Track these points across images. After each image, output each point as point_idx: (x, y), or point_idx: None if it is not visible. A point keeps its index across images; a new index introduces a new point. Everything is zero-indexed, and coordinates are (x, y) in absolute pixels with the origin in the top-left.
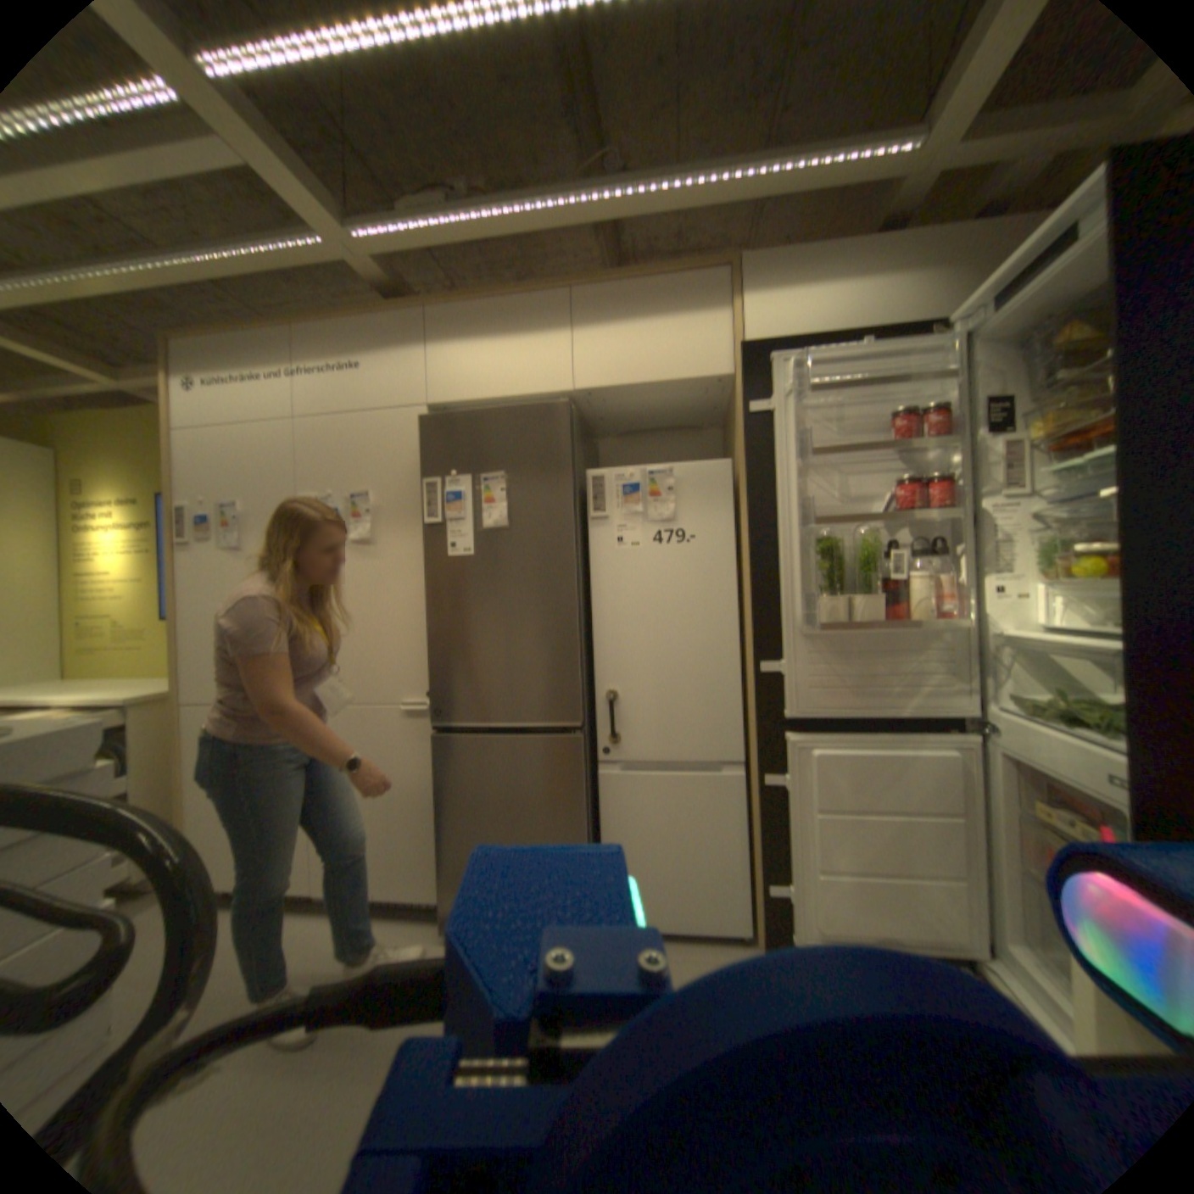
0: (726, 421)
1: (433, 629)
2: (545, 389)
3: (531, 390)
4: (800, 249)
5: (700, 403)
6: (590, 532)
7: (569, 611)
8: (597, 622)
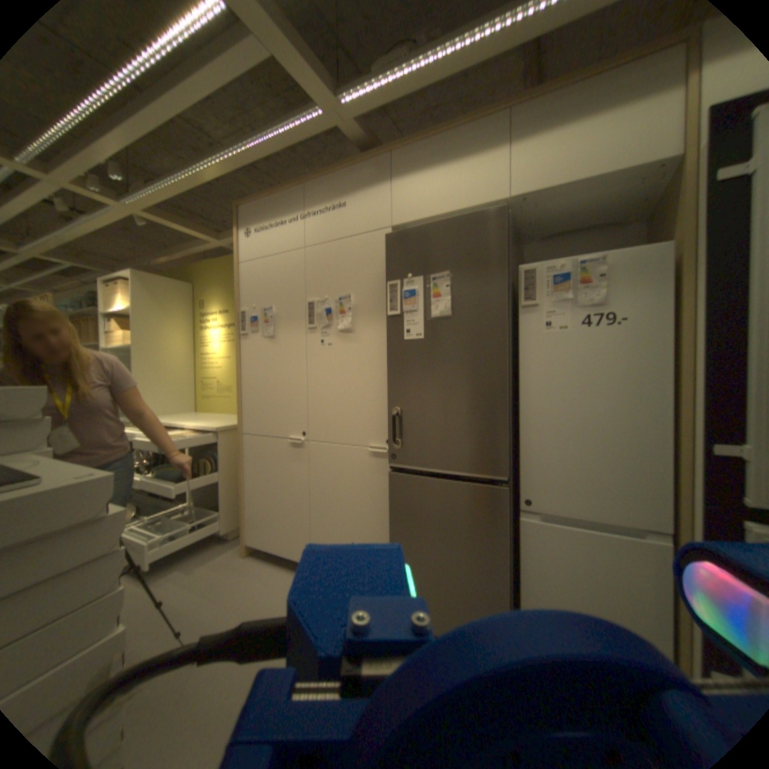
0: (657, 211)
1: (392, 393)
2: (485, 198)
3: (473, 201)
4: None
5: (633, 194)
6: (520, 317)
7: (501, 383)
8: (524, 394)
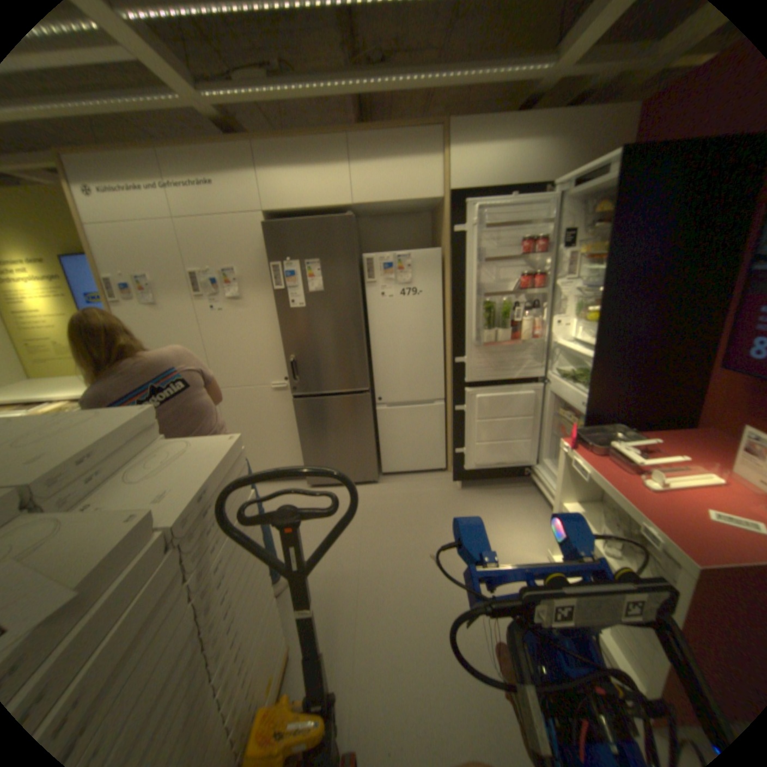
0: (434, 214)
1: (286, 347)
2: (335, 203)
3: (326, 204)
4: (483, 120)
5: (422, 206)
6: (365, 289)
7: (359, 335)
8: (372, 338)
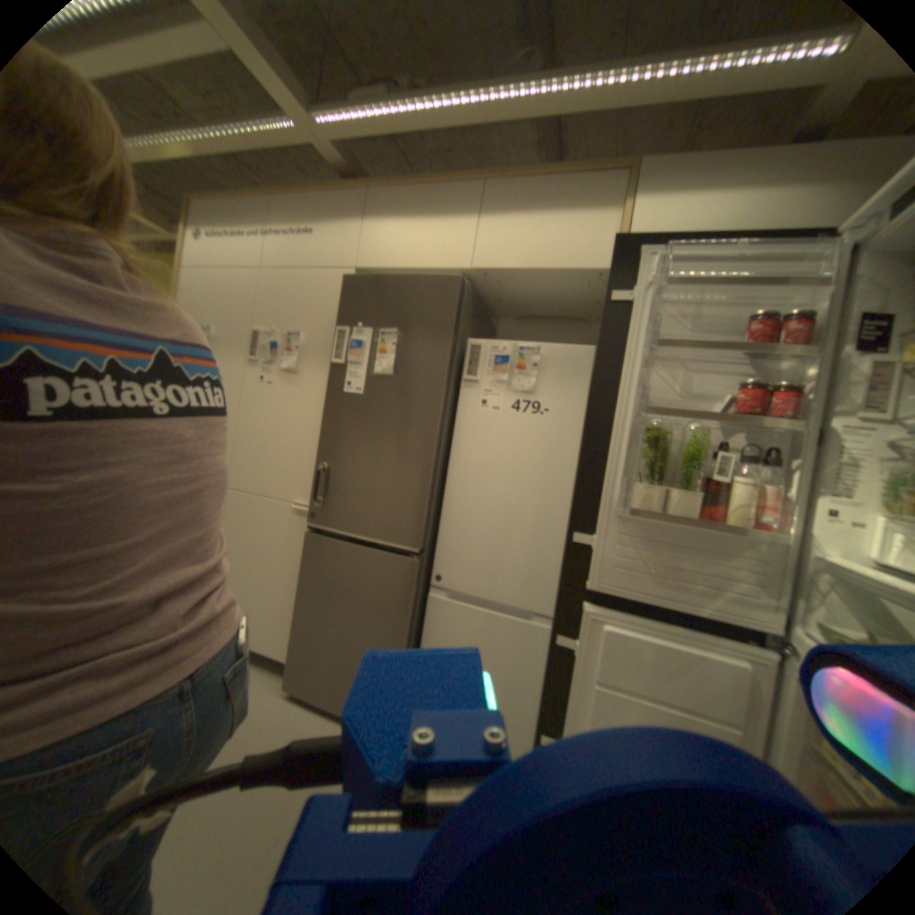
0: None
1: (321, 447)
2: (448, 263)
3: (436, 263)
4: (700, 156)
5: (585, 295)
6: (462, 391)
7: (427, 453)
8: (451, 468)
